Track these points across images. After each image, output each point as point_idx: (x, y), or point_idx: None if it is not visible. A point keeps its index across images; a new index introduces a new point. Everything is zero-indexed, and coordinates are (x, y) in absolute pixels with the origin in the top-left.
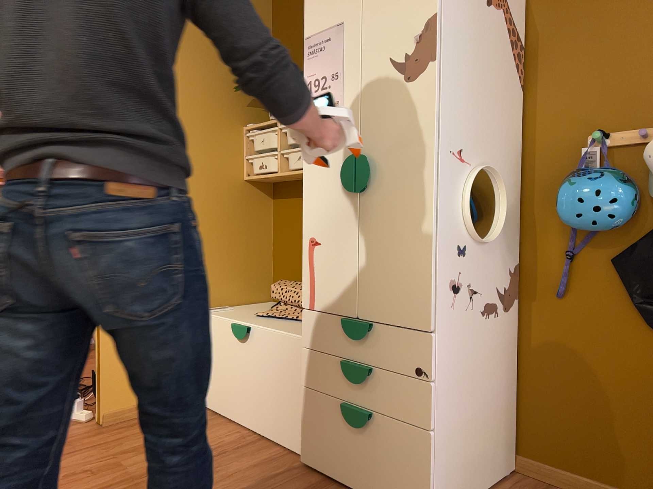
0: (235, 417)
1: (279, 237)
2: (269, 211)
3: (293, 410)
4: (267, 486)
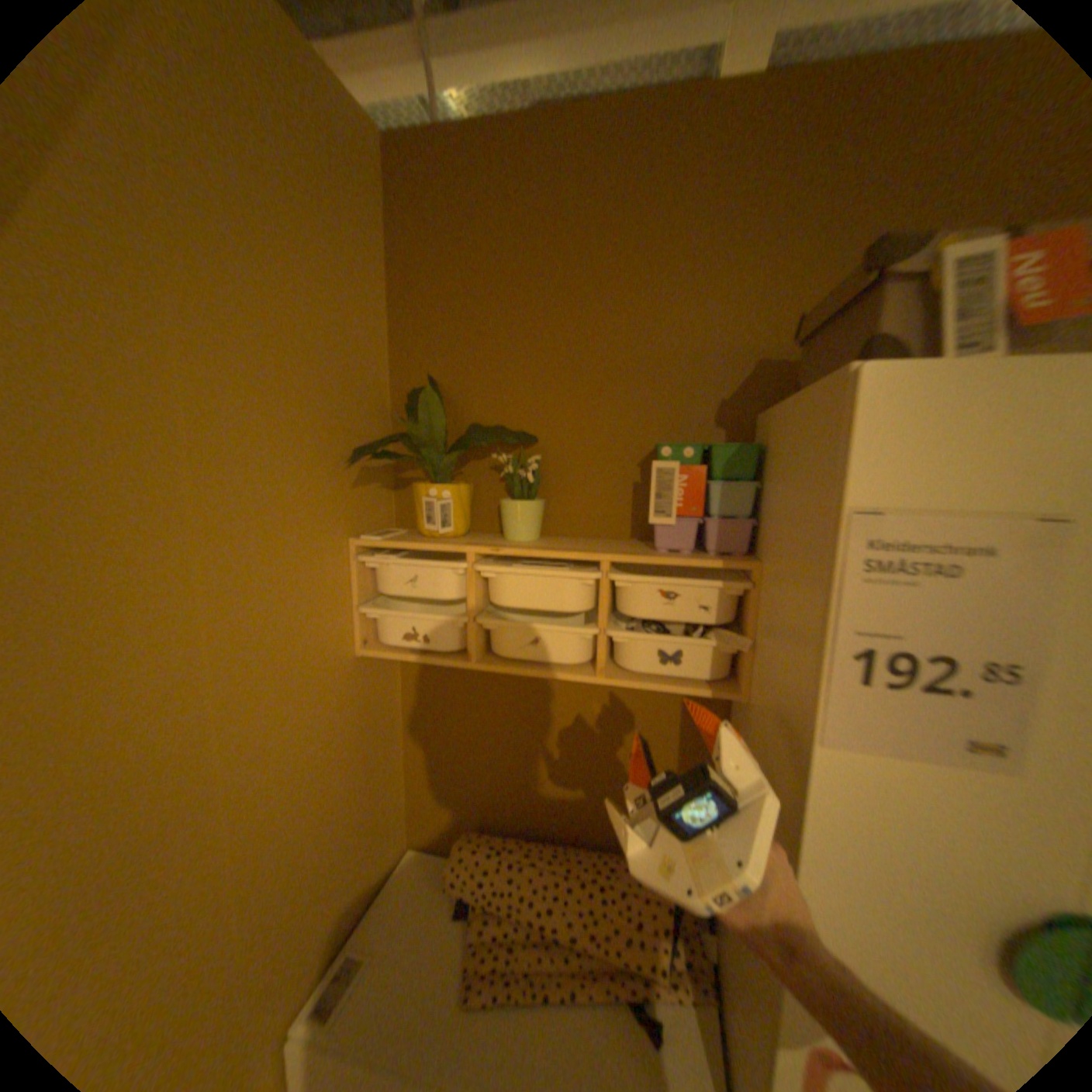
0: None
1: (425, 735)
2: (397, 689)
3: None
4: None
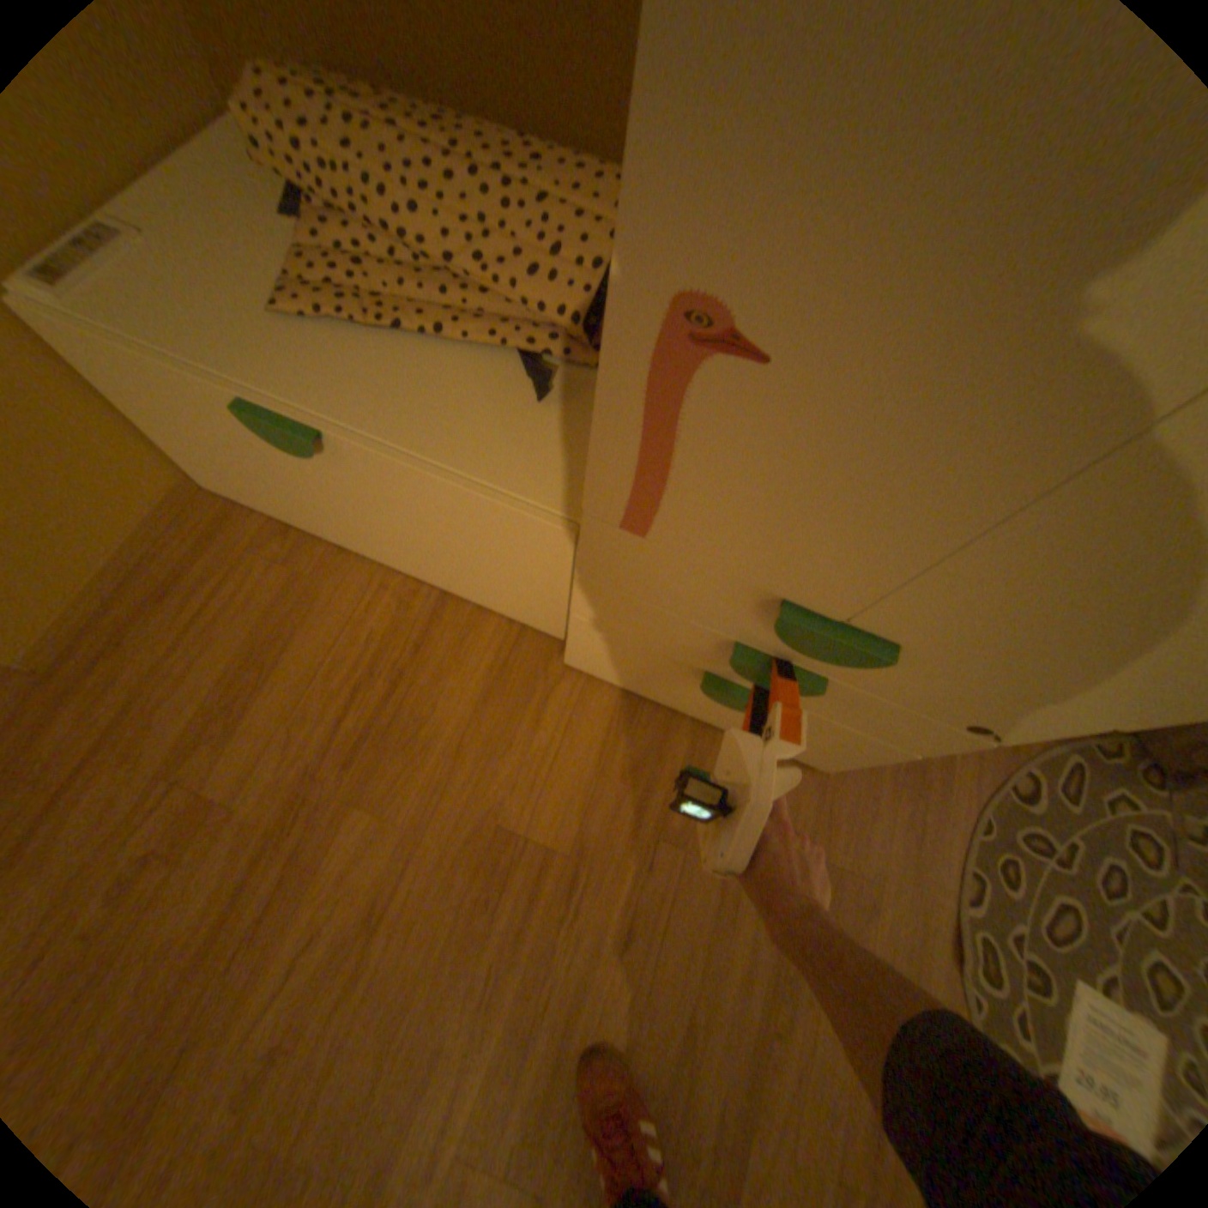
0: (352, 548)
1: None
2: None
3: (527, 595)
4: (540, 749)
